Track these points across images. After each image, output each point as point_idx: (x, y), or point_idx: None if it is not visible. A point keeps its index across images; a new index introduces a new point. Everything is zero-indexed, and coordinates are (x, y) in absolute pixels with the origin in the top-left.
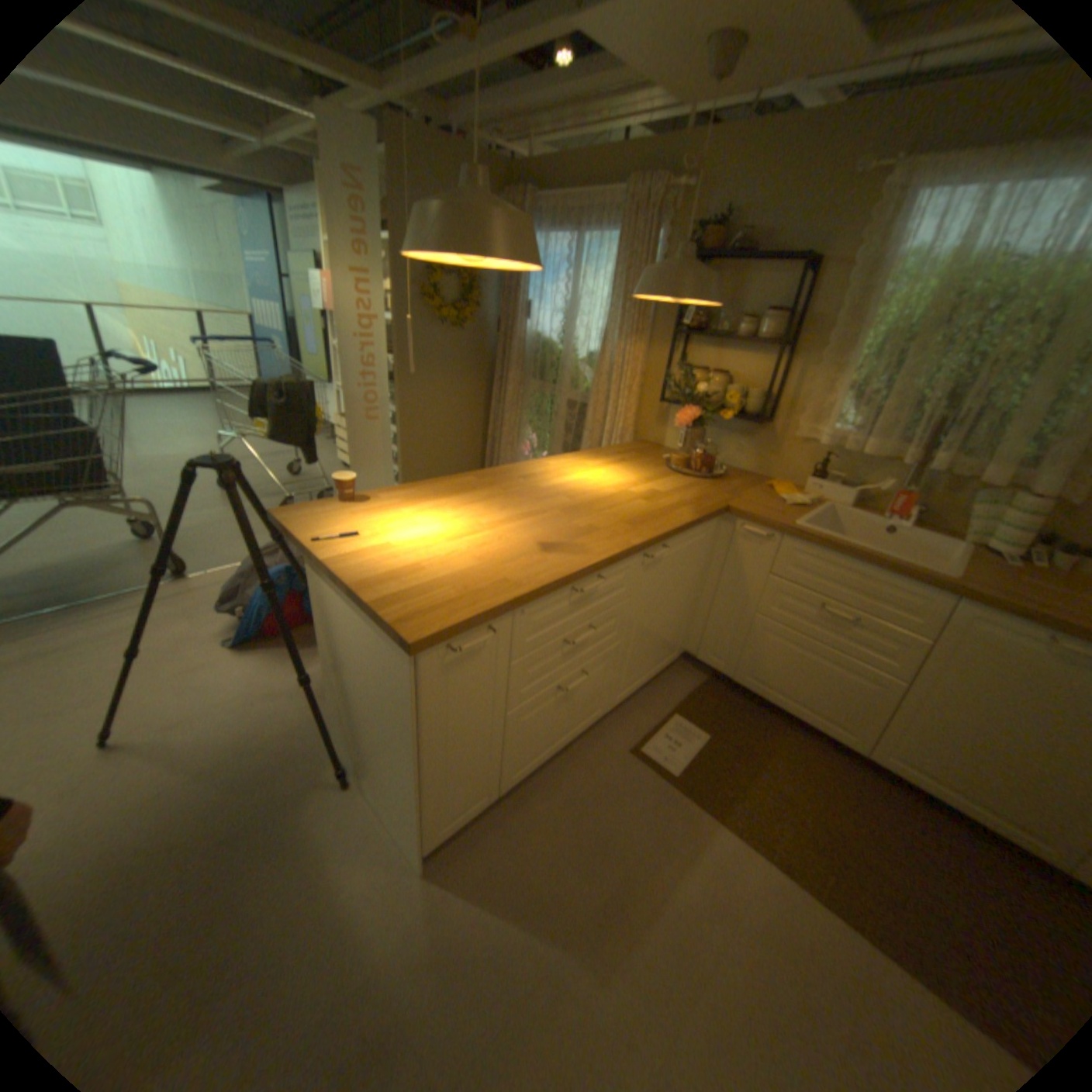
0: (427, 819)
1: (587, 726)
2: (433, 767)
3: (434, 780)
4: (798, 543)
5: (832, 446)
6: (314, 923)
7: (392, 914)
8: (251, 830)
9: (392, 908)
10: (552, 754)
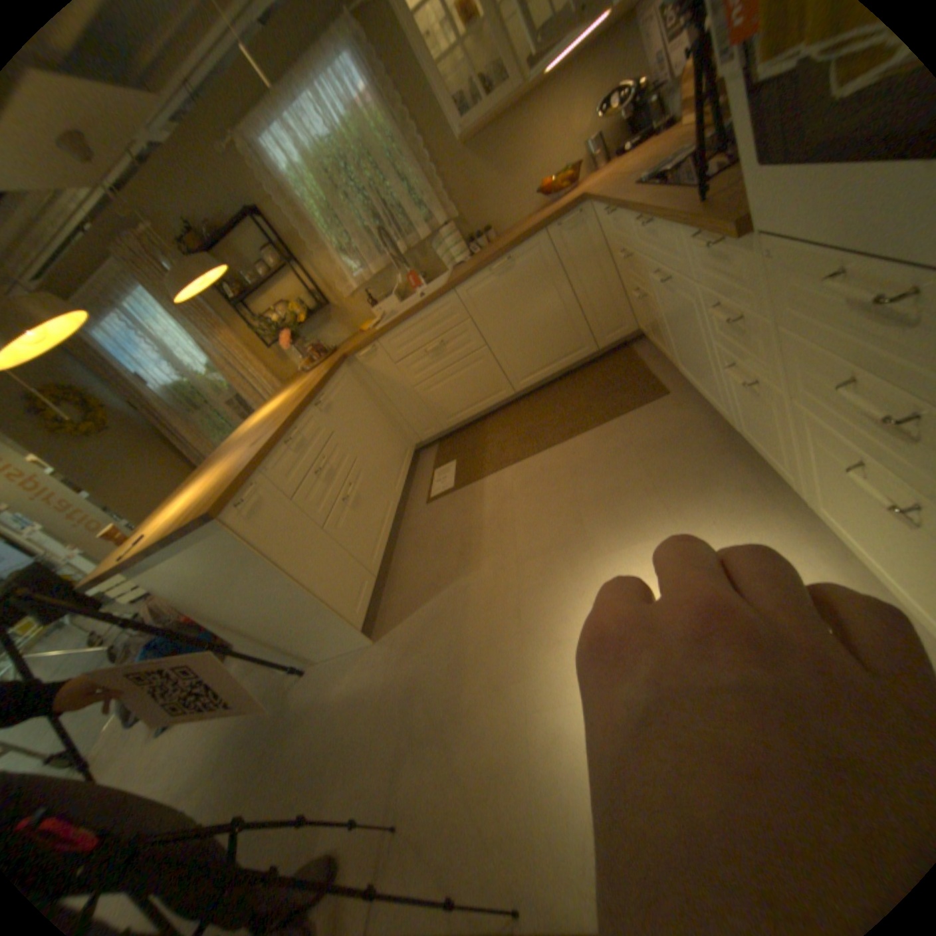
0: (336, 606)
1: (393, 513)
2: (306, 574)
3: (314, 581)
4: (386, 336)
5: (364, 286)
6: (340, 713)
7: (373, 665)
8: (270, 742)
9: (371, 664)
10: (385, 537)
